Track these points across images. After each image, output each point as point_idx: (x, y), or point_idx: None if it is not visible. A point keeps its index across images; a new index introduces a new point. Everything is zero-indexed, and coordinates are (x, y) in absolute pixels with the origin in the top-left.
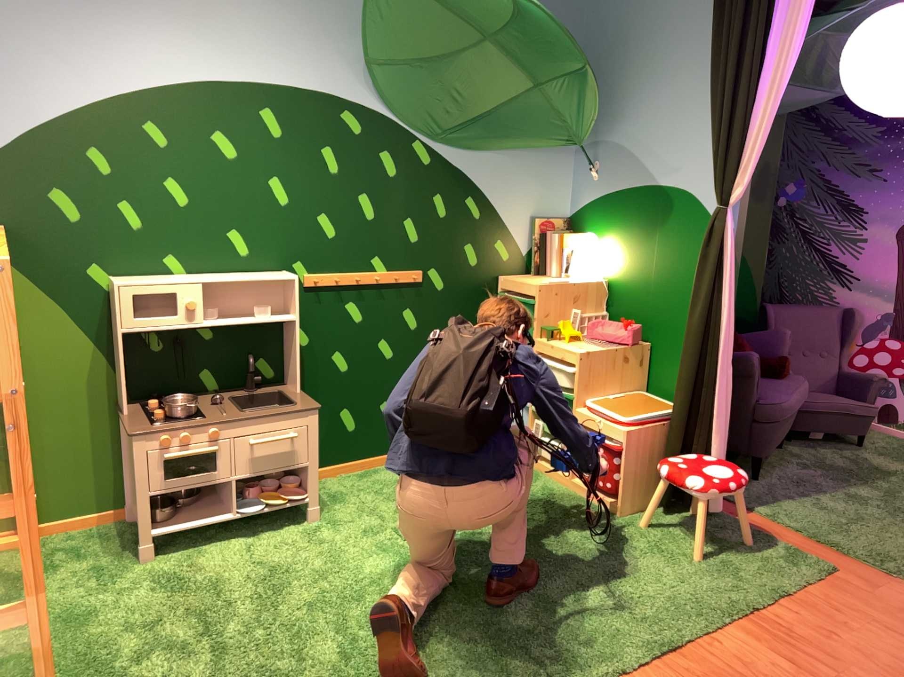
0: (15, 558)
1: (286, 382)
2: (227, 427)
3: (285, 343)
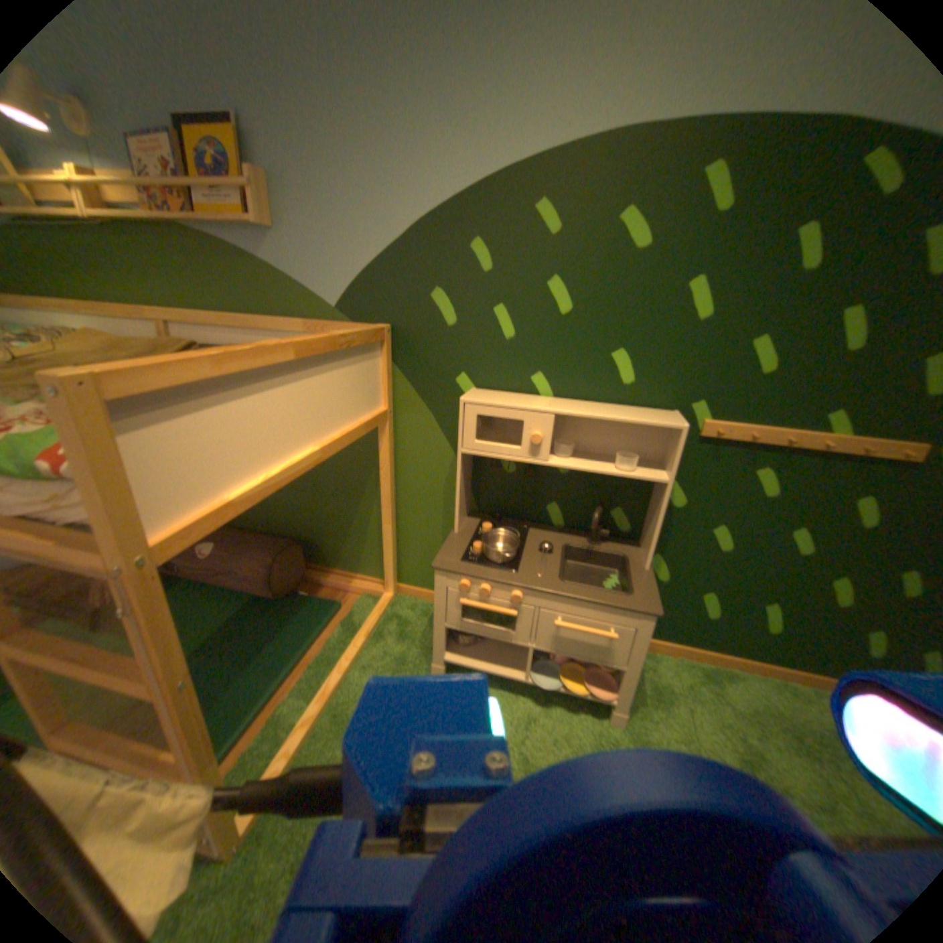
0: (359, 608)
1: (637, 538)
2: (526, 592)
3: (649, 494)
